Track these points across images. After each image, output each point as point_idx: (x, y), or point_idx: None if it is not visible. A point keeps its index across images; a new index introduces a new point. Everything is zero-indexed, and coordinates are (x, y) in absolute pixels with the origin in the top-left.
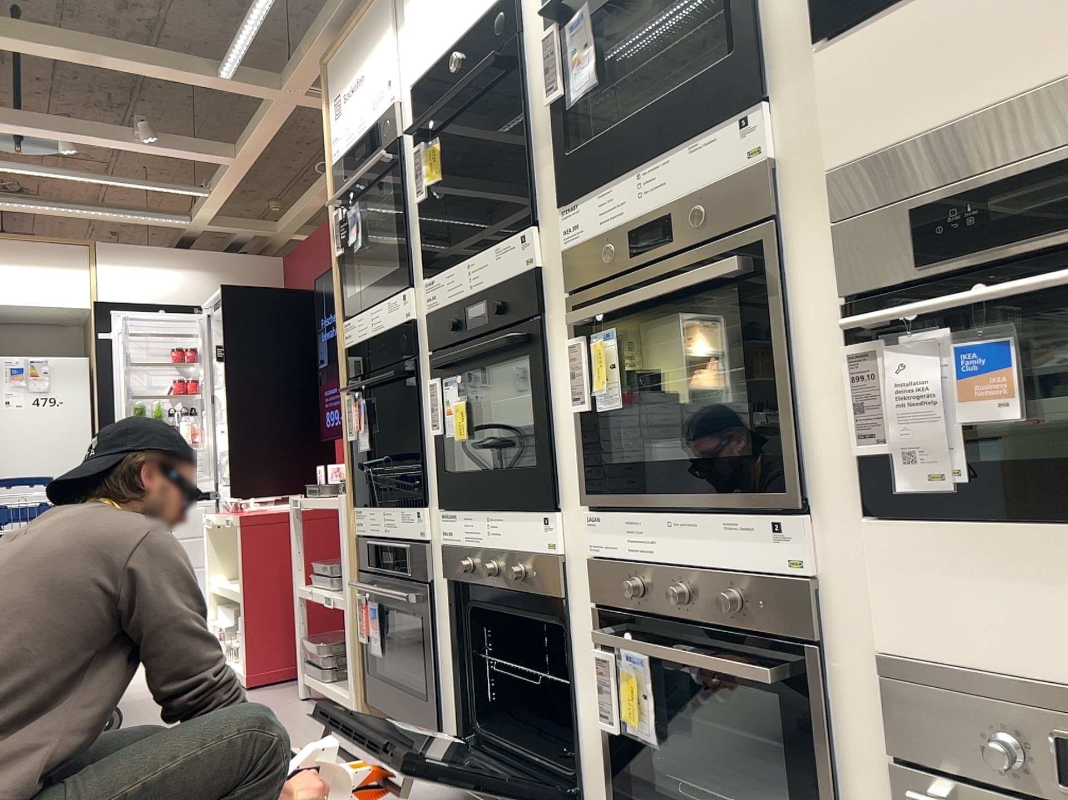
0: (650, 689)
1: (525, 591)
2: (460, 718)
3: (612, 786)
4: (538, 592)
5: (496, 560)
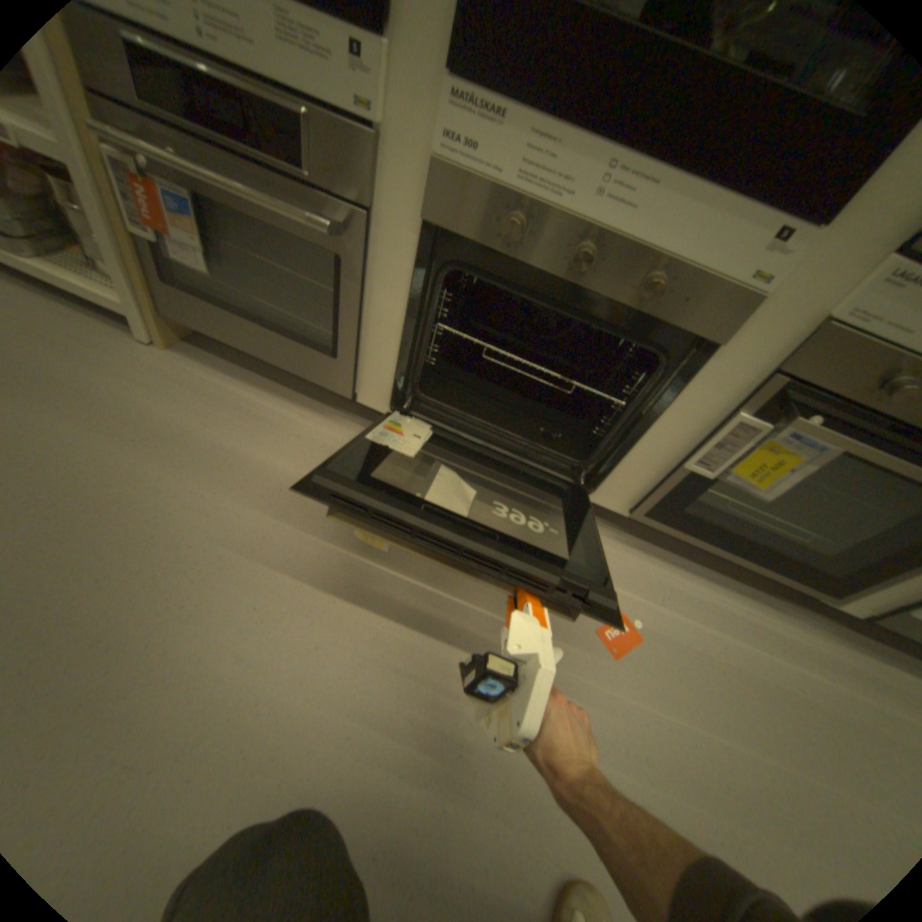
0: (813, 465)
1: (647, 306)
2: (405, 388)
3: (648, 488)
4: (675, 318)
5: (597, 237)
